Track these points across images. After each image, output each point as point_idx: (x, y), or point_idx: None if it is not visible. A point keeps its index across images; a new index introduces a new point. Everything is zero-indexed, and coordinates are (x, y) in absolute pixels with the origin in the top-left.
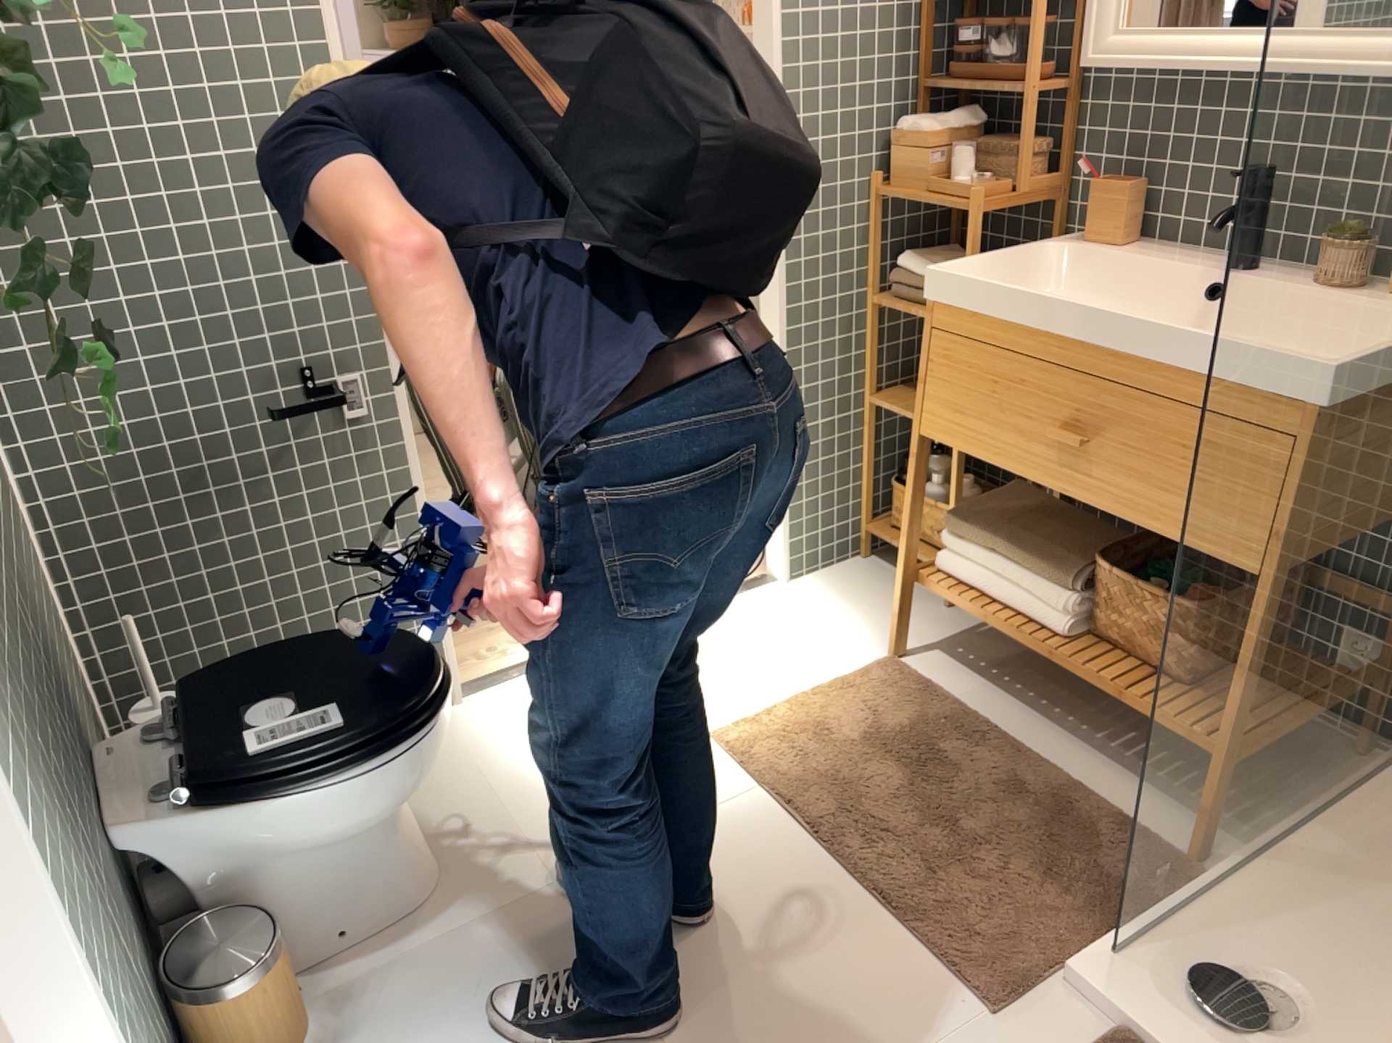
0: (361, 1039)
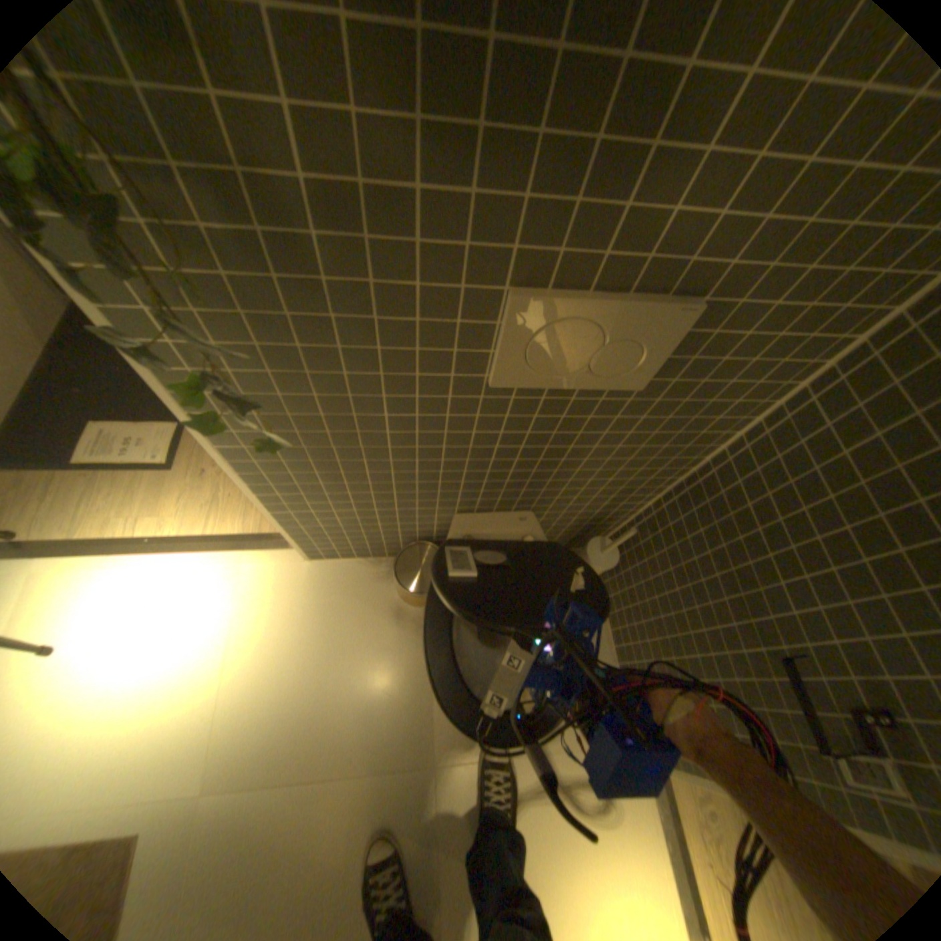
0: (394, 630)
